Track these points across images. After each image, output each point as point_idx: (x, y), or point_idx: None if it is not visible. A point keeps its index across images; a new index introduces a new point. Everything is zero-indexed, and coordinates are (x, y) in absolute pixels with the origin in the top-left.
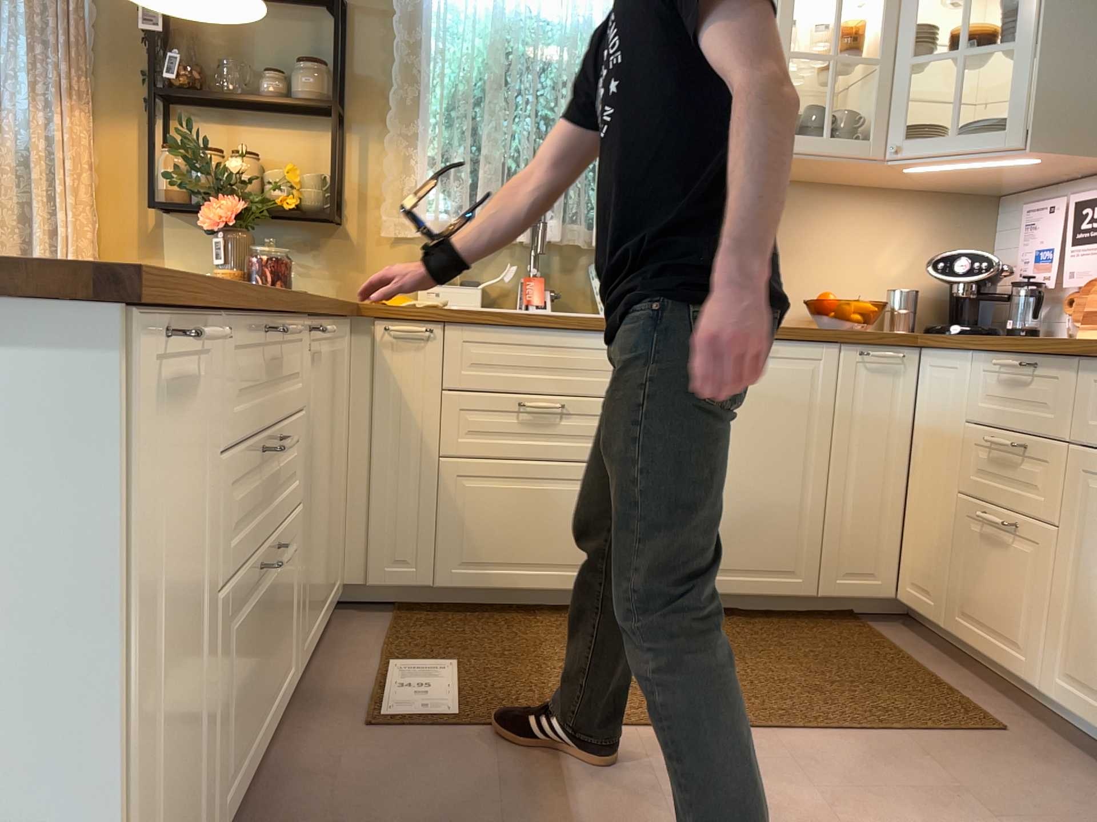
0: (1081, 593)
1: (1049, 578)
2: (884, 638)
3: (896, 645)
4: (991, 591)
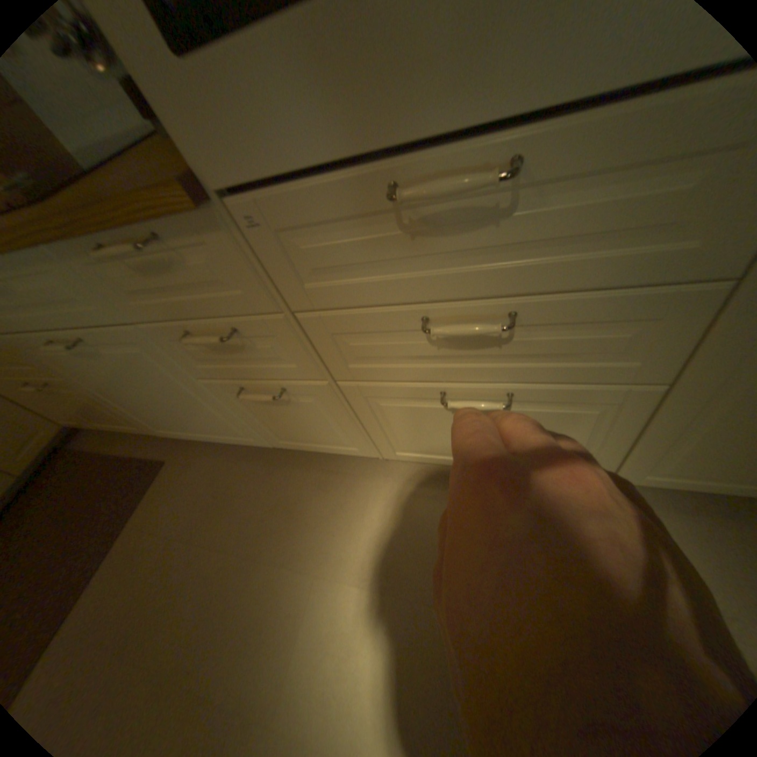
0: (114, 401)
1: (96, 400)
2: (82, 454)
3: (90, 453)
4: (87, 412)
